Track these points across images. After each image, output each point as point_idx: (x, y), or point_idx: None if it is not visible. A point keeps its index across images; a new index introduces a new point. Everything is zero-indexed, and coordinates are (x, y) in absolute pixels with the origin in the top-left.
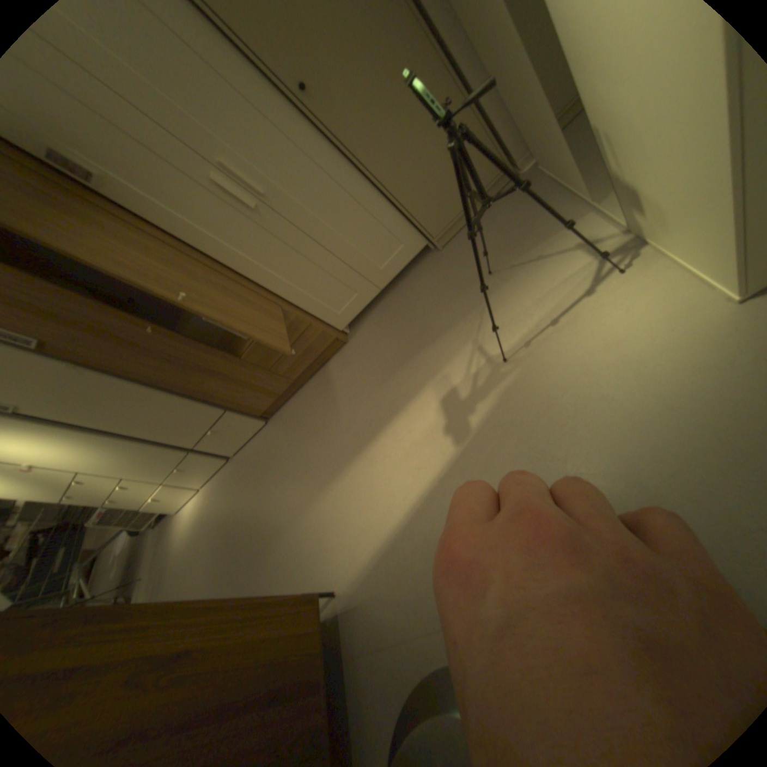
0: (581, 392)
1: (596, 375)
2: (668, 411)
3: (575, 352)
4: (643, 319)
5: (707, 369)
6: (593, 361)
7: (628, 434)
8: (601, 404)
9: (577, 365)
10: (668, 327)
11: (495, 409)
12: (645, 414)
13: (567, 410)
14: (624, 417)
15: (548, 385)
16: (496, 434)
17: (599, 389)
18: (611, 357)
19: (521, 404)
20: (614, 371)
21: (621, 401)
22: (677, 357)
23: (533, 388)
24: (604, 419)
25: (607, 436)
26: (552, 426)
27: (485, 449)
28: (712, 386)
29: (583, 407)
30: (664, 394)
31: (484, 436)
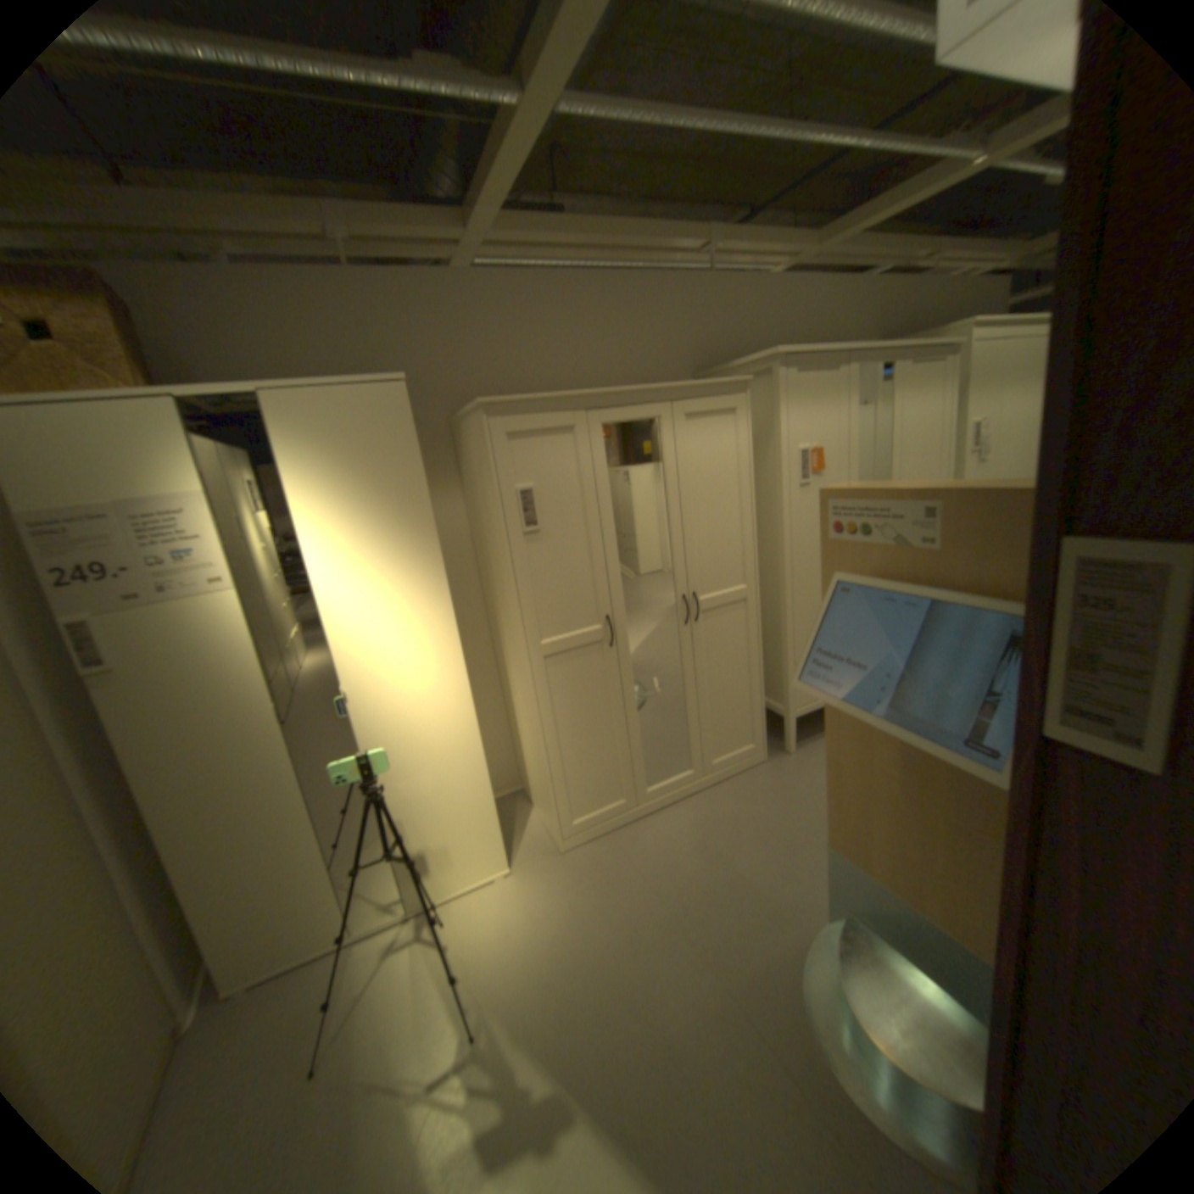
0: (542, 963)
1: (529, 951)
2: (572, 911)
3: (500, 968)
4: (495, 920)
5: (548, 893)
6: (515, 953)
7: (585, 932)
8: (557, 948)
9: (514, 966)
10: (510, 908)
11: (533, 1059)
12: (572, 922)
13: (555, 975)
14: (571, 934)
15: (524, 993)
16: (567, 1056)
17: (543, 950)
18: (517, 940)
19: (537, 1023)
20: (531, 939)
21: (558, 936)
22: (535, 905)
23: (523, 1009)
24: (571, 946)
25: (585, 945)
26: (569, 988)
27: (584, 1073)
28: (560, 892)
29: (556, 961)
30: (559, 912)
31: (567, 1075)
